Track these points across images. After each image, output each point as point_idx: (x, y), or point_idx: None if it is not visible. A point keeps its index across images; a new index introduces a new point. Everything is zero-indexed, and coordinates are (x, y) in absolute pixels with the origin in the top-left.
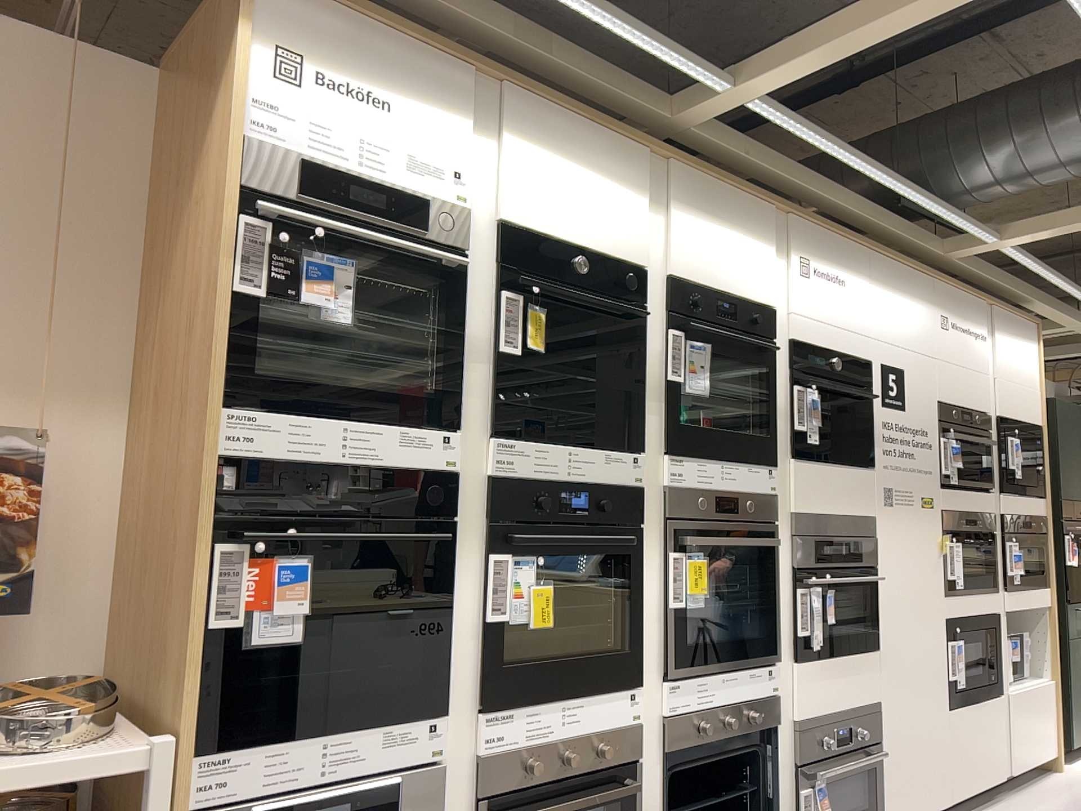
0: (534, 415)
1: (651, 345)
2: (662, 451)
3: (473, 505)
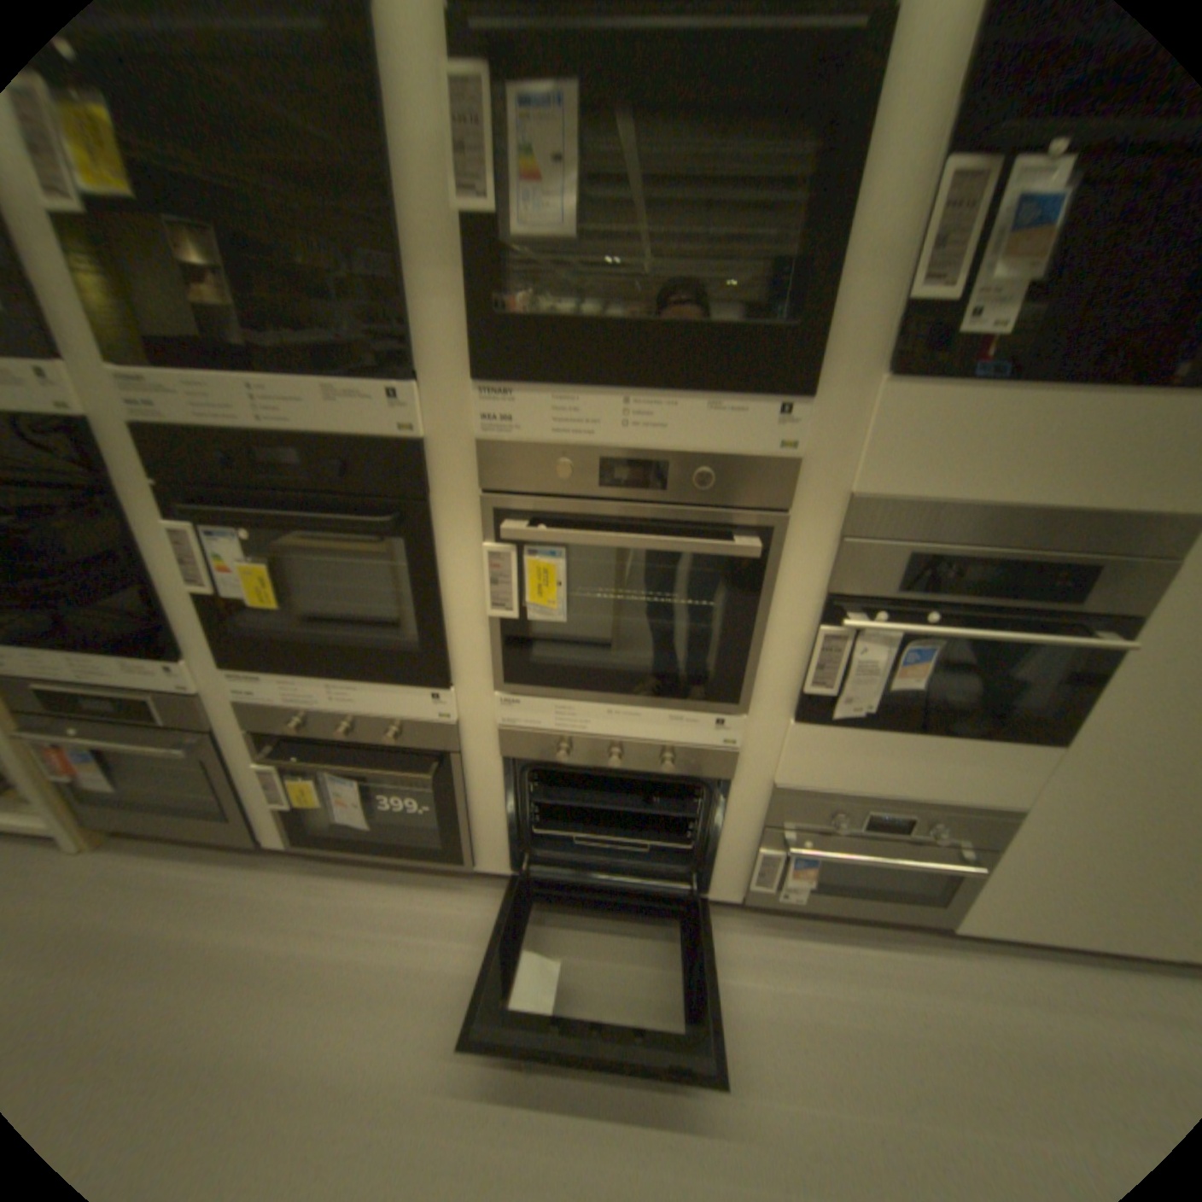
0: (166, 323)
1: (422, 116)
2: (472, 375)
3: (126, 463)
